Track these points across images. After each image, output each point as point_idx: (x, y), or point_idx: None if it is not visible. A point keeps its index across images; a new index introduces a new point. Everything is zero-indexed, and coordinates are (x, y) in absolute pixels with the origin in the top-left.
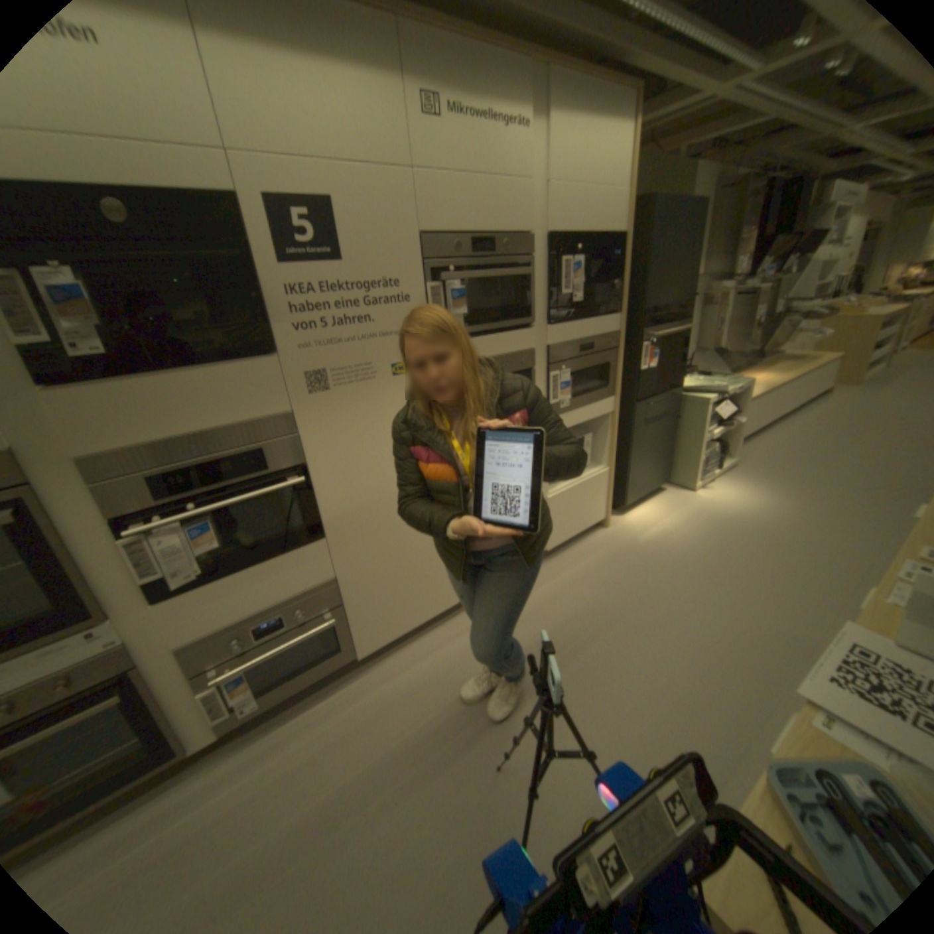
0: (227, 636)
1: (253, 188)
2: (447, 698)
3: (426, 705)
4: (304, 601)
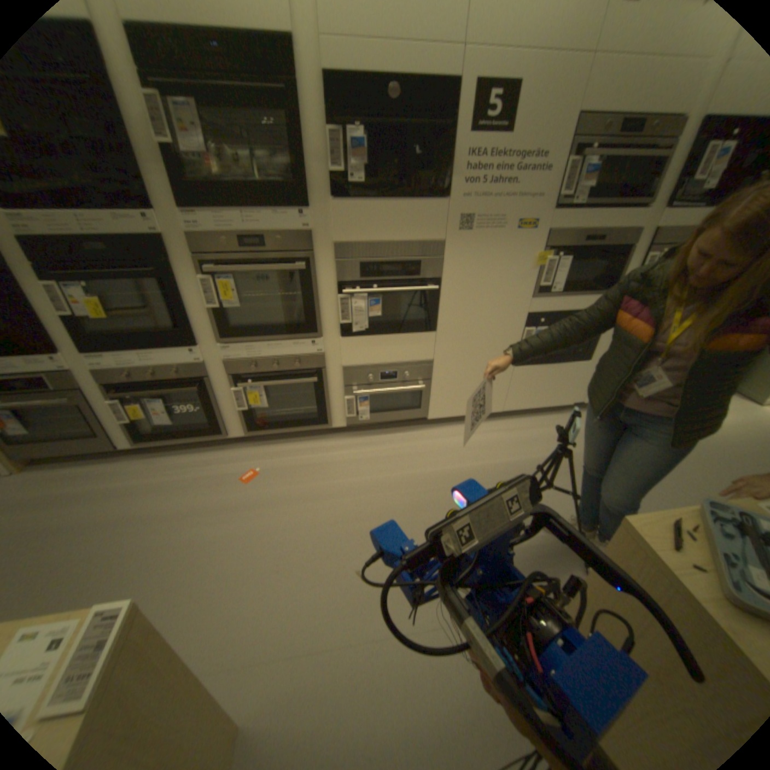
0: (369, 371)
1: (474, 74)
2: (479, 461)
3: (464, 460)
4: (412, 368)
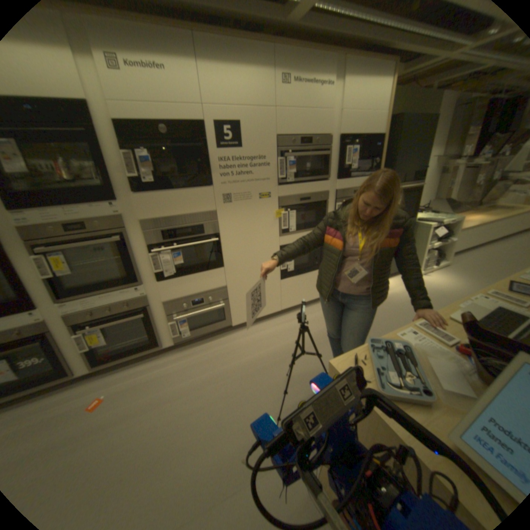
0: (182, 301)
1: (210, 118)
2: (269, 347)
3: (259, 348)
4: (212, 293)
